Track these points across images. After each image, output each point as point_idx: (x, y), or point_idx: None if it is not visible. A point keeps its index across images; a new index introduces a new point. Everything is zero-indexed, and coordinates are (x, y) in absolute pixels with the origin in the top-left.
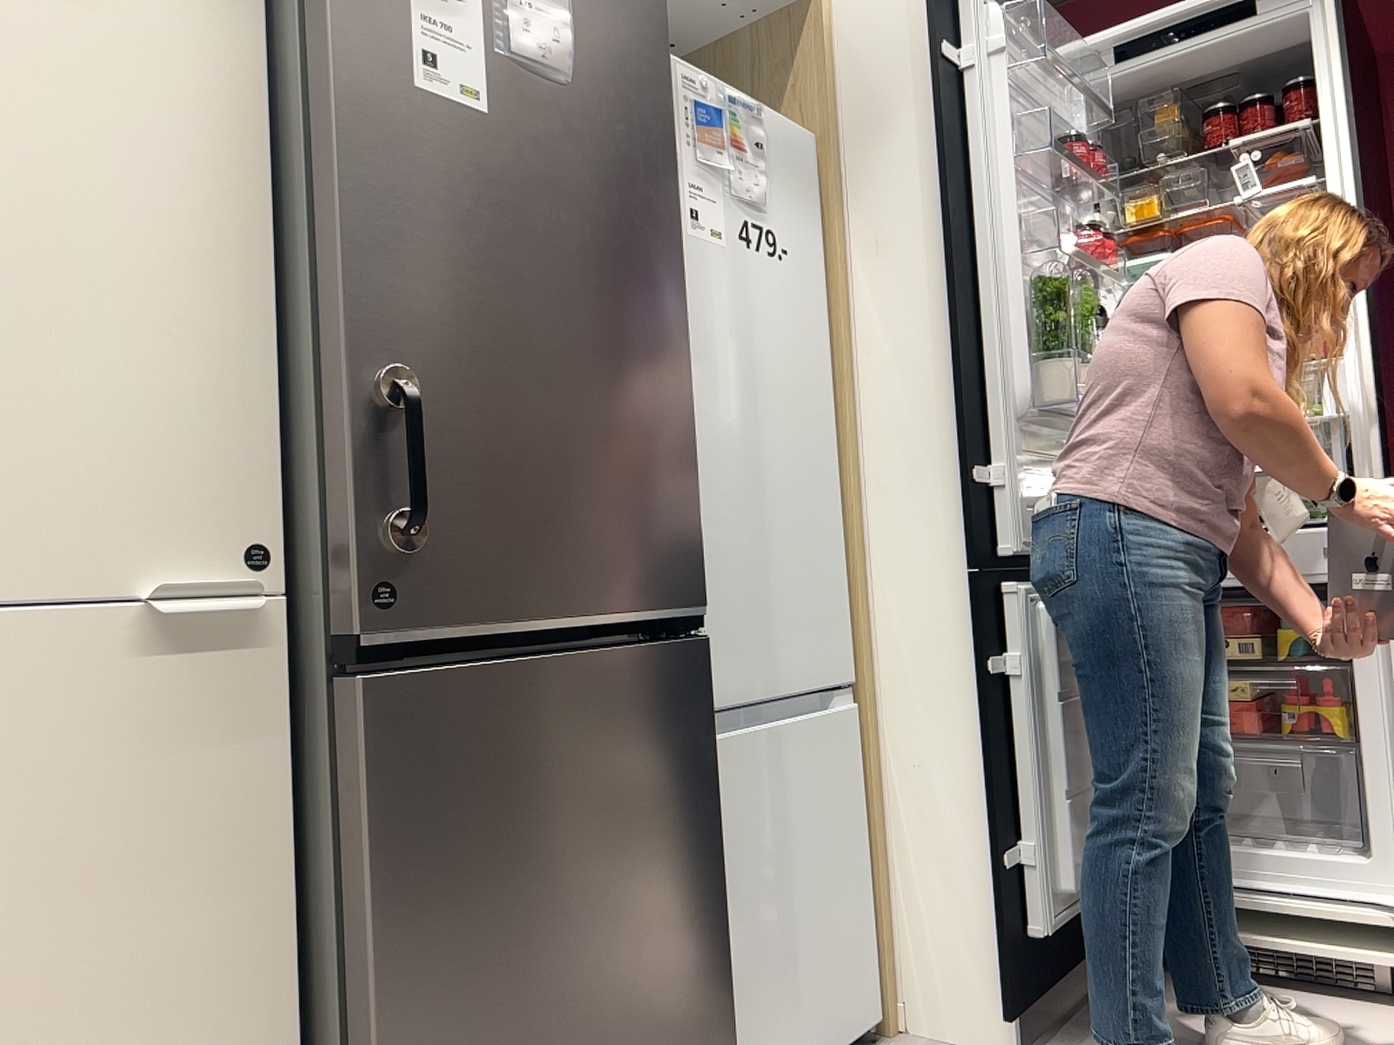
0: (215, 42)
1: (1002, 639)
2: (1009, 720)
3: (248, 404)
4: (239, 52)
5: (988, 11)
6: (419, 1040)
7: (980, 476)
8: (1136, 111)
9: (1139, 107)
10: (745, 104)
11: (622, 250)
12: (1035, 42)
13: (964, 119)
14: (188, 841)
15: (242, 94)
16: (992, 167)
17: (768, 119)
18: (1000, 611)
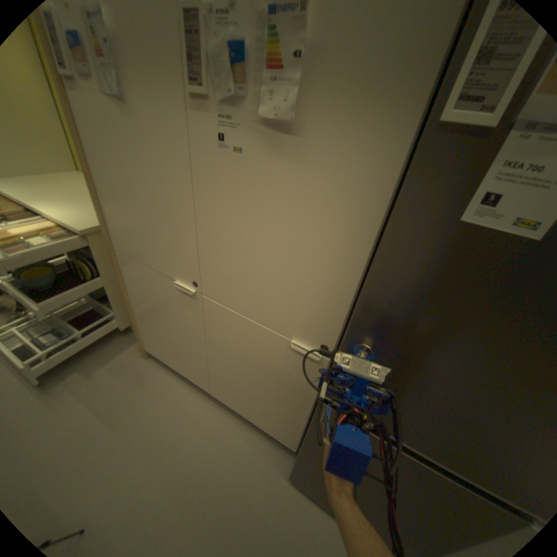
0: (373, 168)
1: None
2: None
3: (337, 310)
4: (385, 171)
5: None
6: (312, 457)
7: None
8: None
9: None
10: None
11: None
12: None
13: None
14: (292, 382)
15: (377, 195)
16: None
17: None
18: None
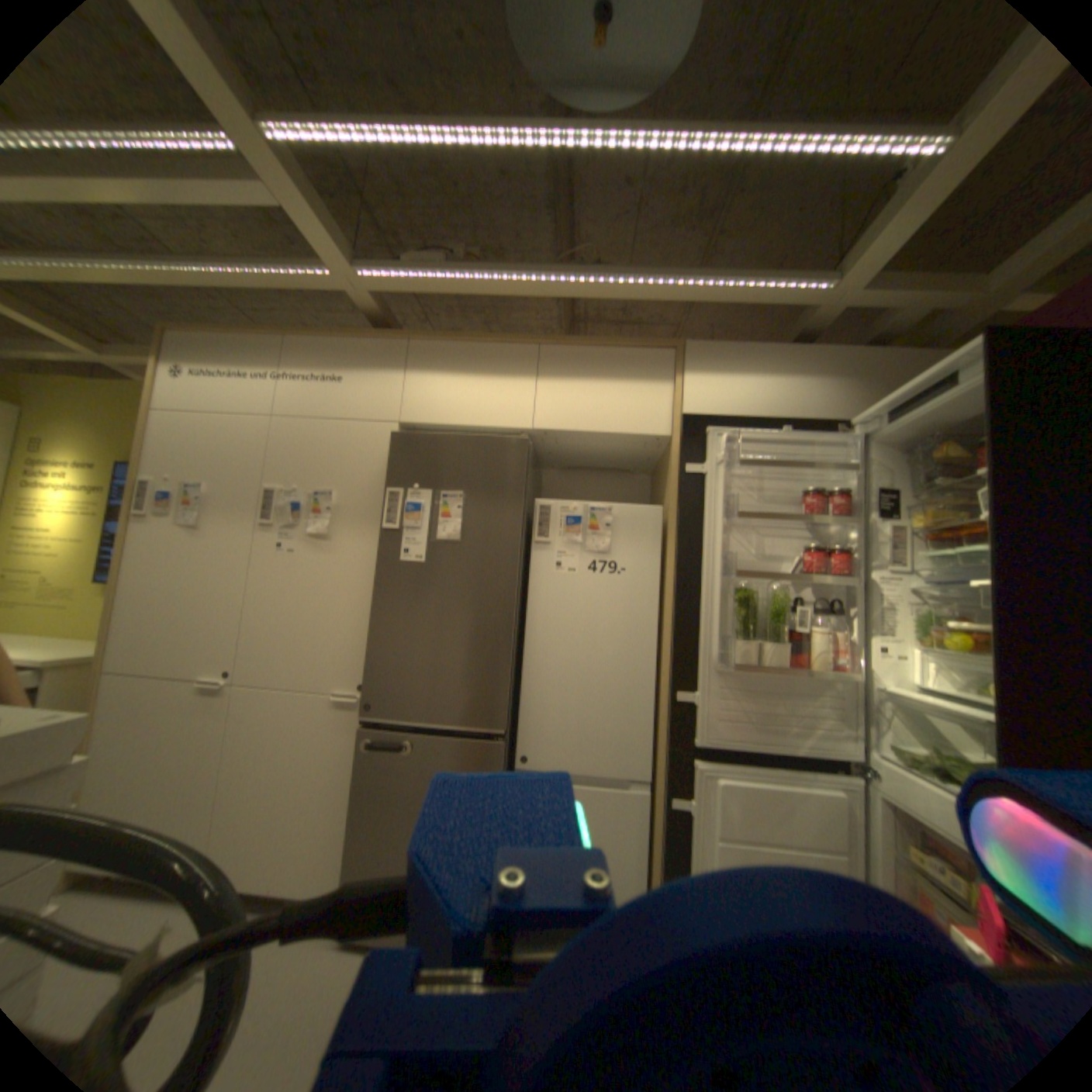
0: (371, 553)
1: (690, 792)
2: (688, 839)
3: (365, 648)
4: (377, 554)
5: (721, 439)
6: (359, 835)
7: (680, 699)
8: (934, 444)
9: (928, 444)
10: (599, 509)
11: (478, 597)
12: (789, 435)
13: (700, 501)
14: (334, 757)
15: (375, 566)
16: (710, 528)
17: (618, 511)
18: (690, 776)
